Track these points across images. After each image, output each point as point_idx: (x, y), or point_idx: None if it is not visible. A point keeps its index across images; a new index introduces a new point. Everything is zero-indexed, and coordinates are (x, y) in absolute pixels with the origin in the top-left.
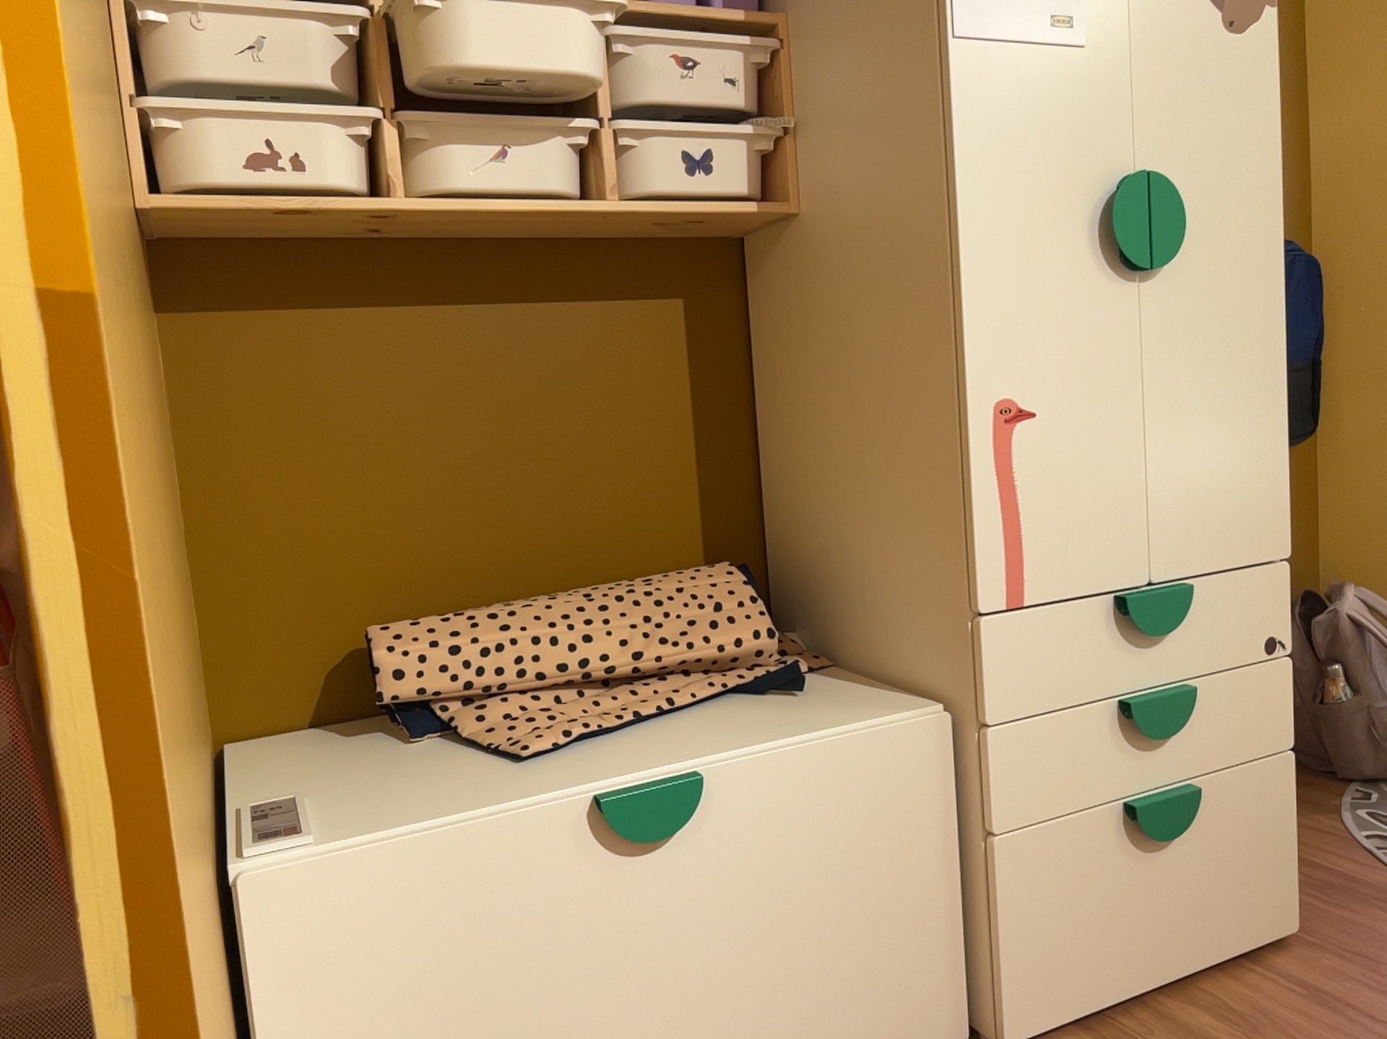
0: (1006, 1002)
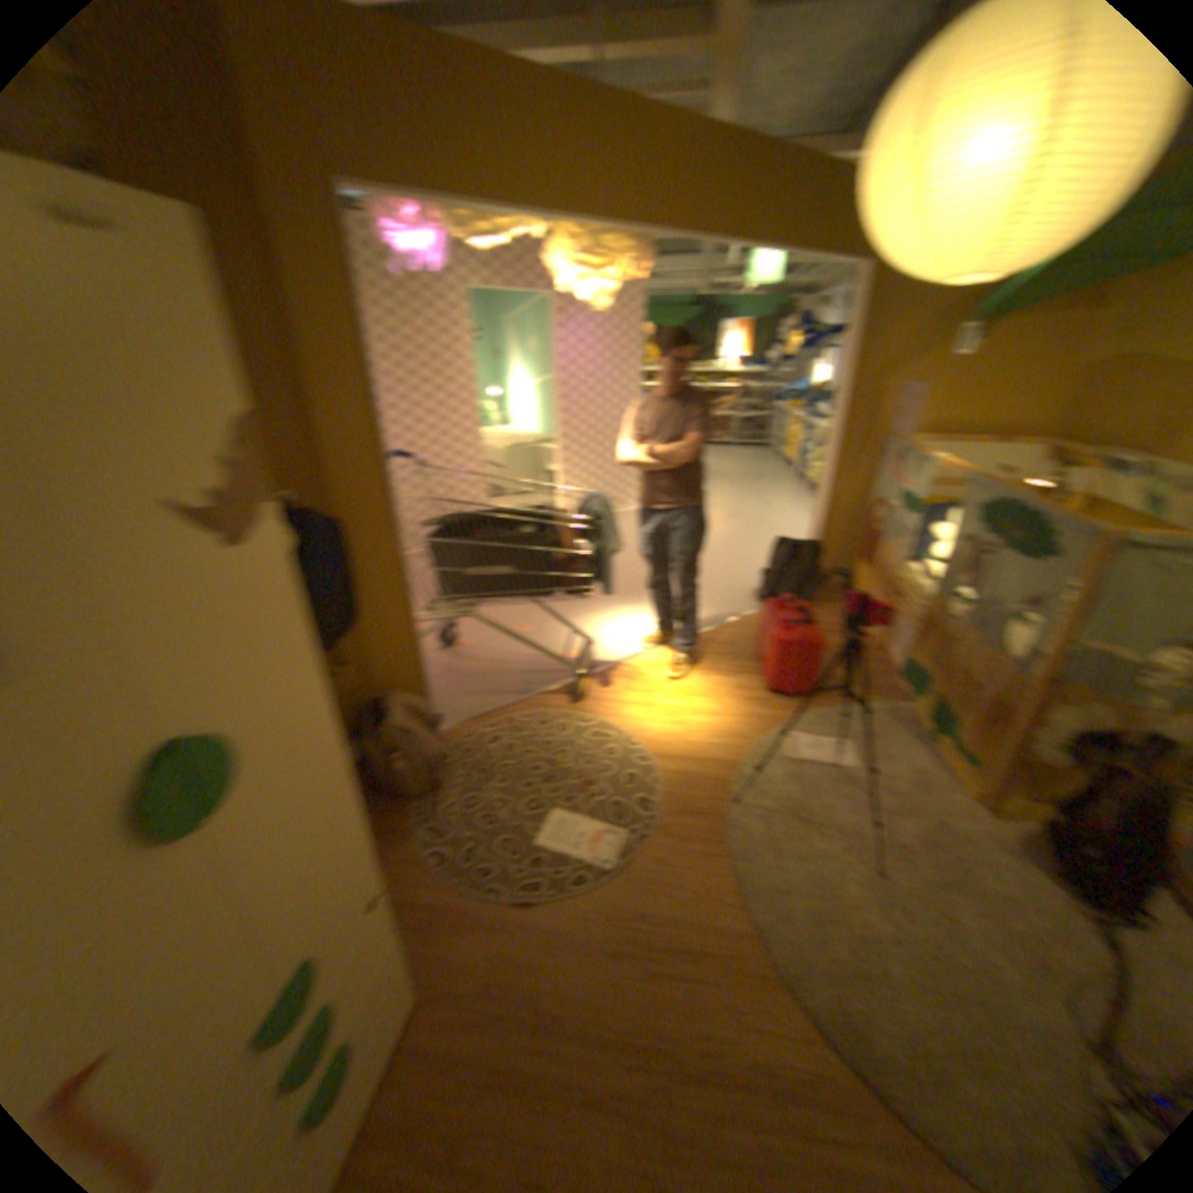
0: None
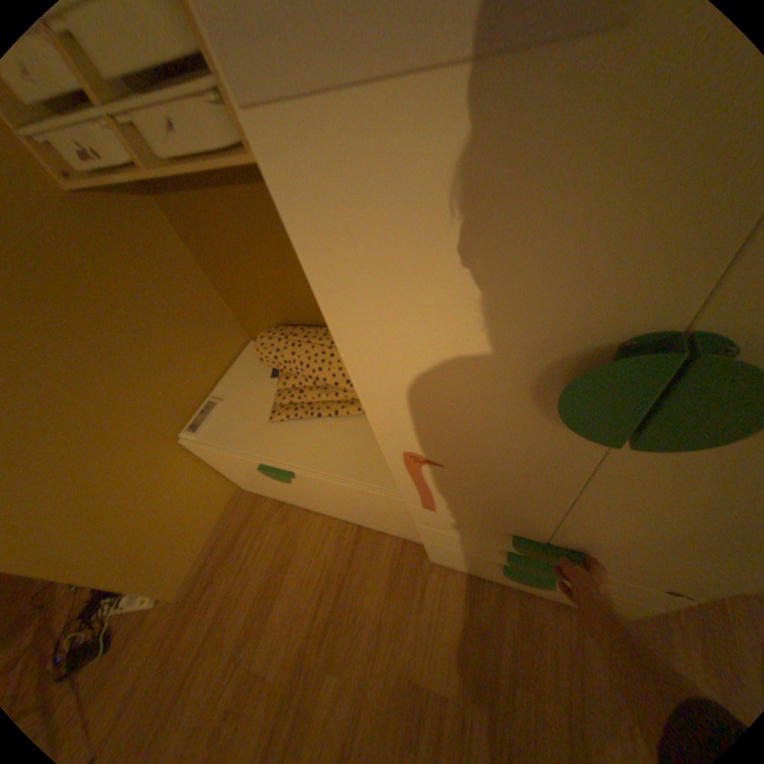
0: (429, 557)
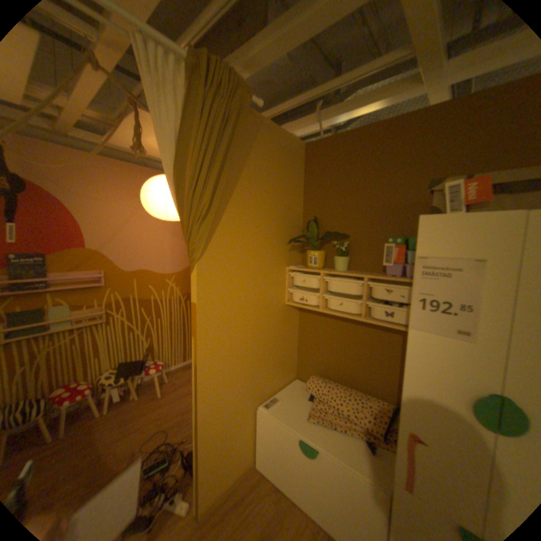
0: None
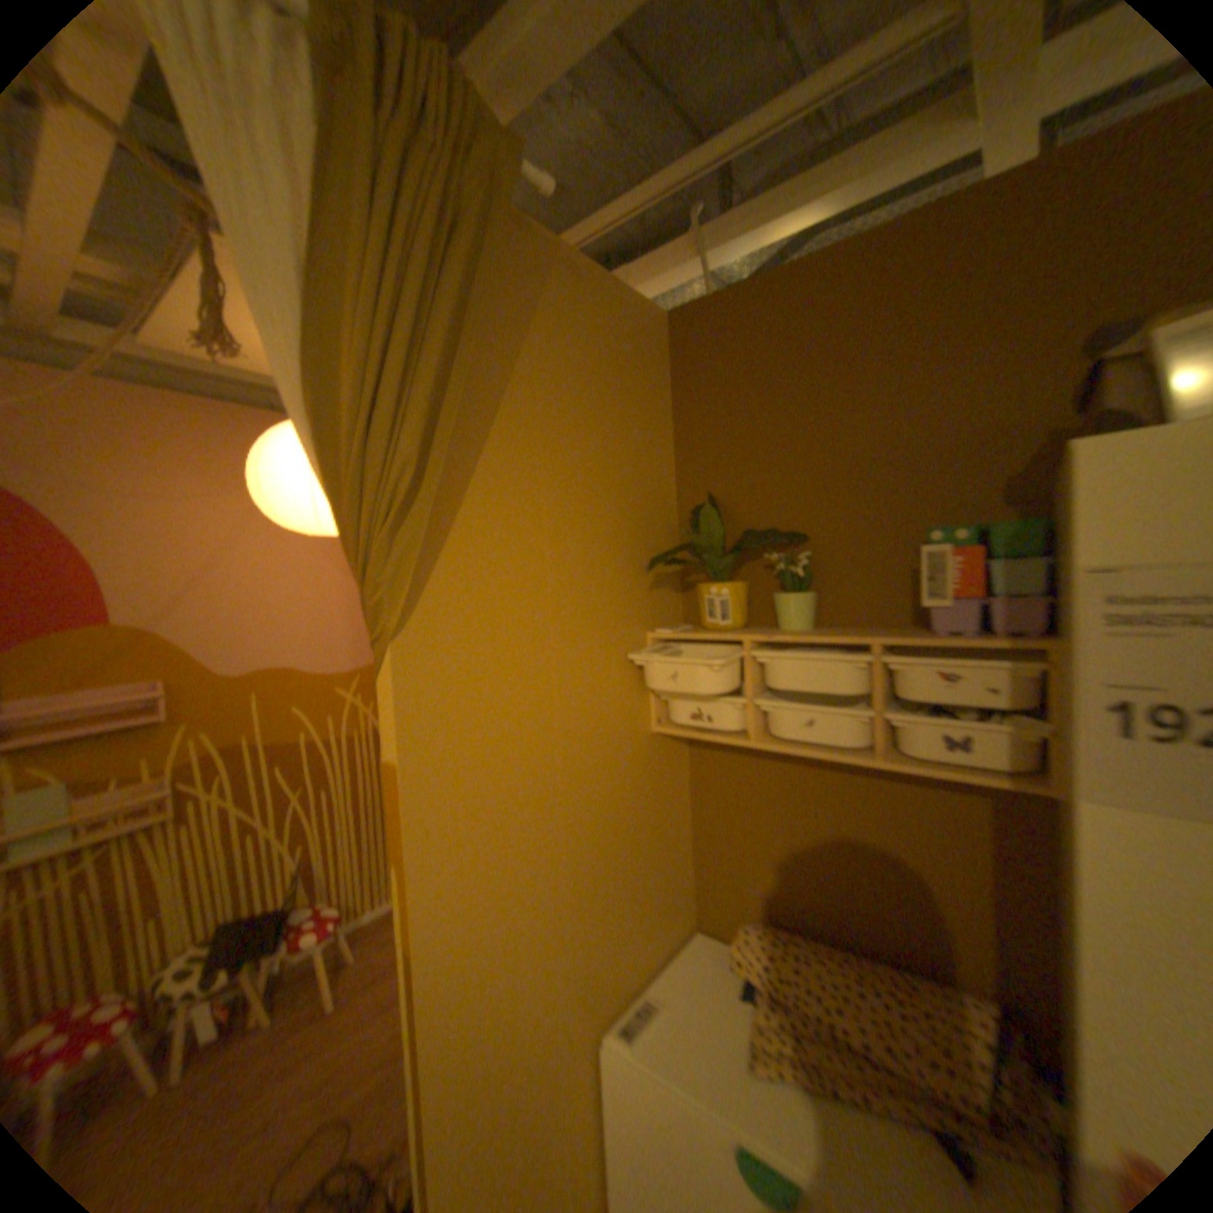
0: None
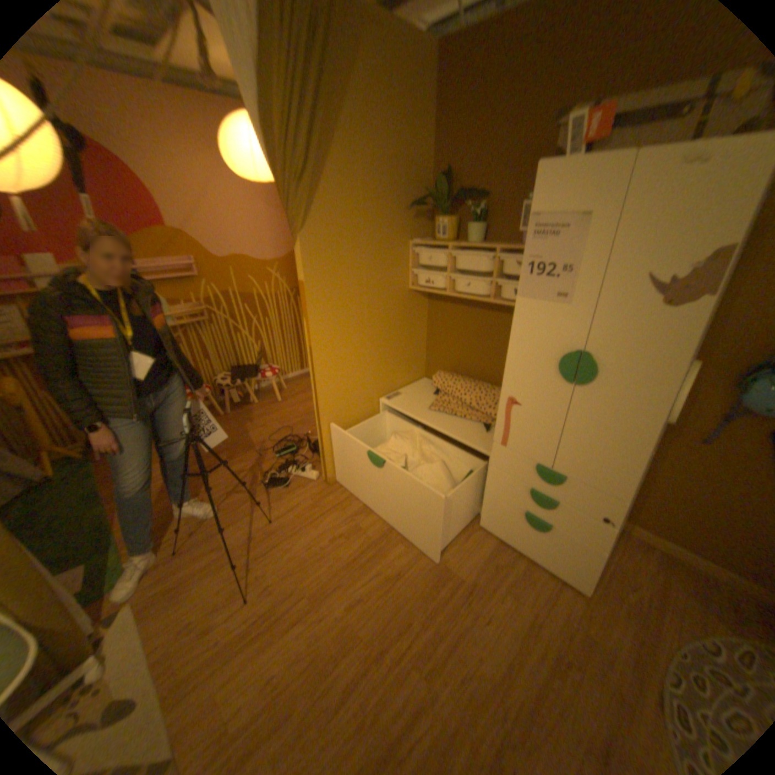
0: (481, 518)
